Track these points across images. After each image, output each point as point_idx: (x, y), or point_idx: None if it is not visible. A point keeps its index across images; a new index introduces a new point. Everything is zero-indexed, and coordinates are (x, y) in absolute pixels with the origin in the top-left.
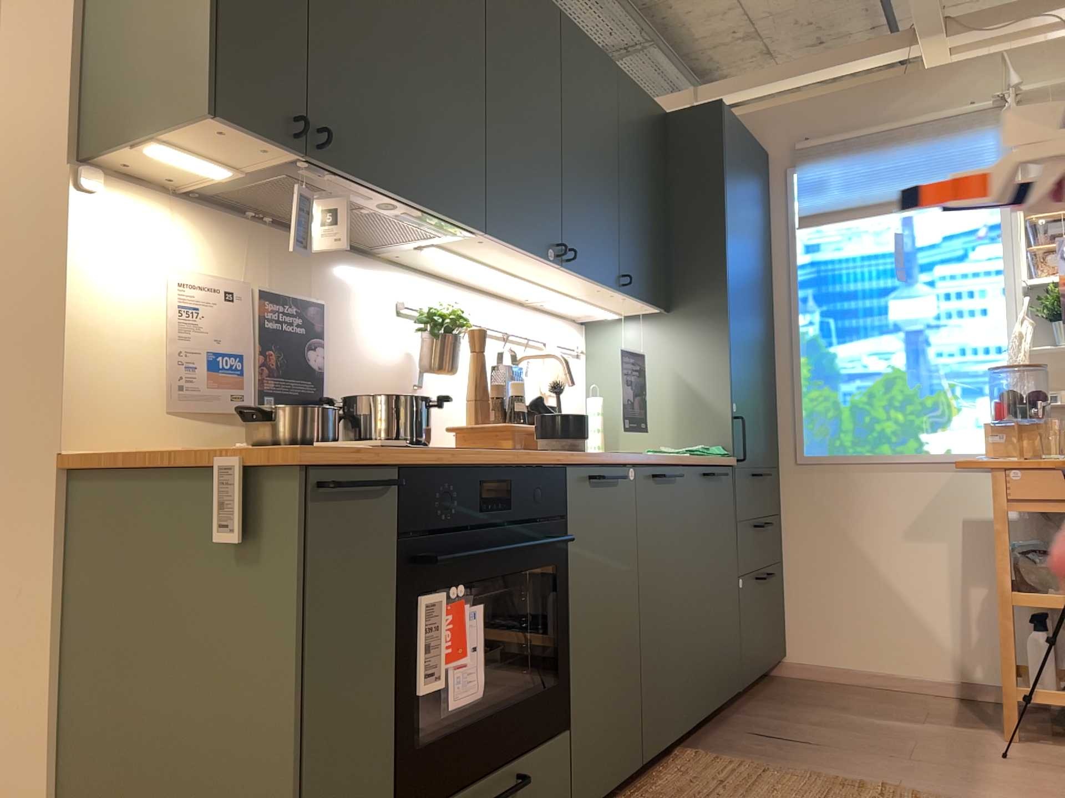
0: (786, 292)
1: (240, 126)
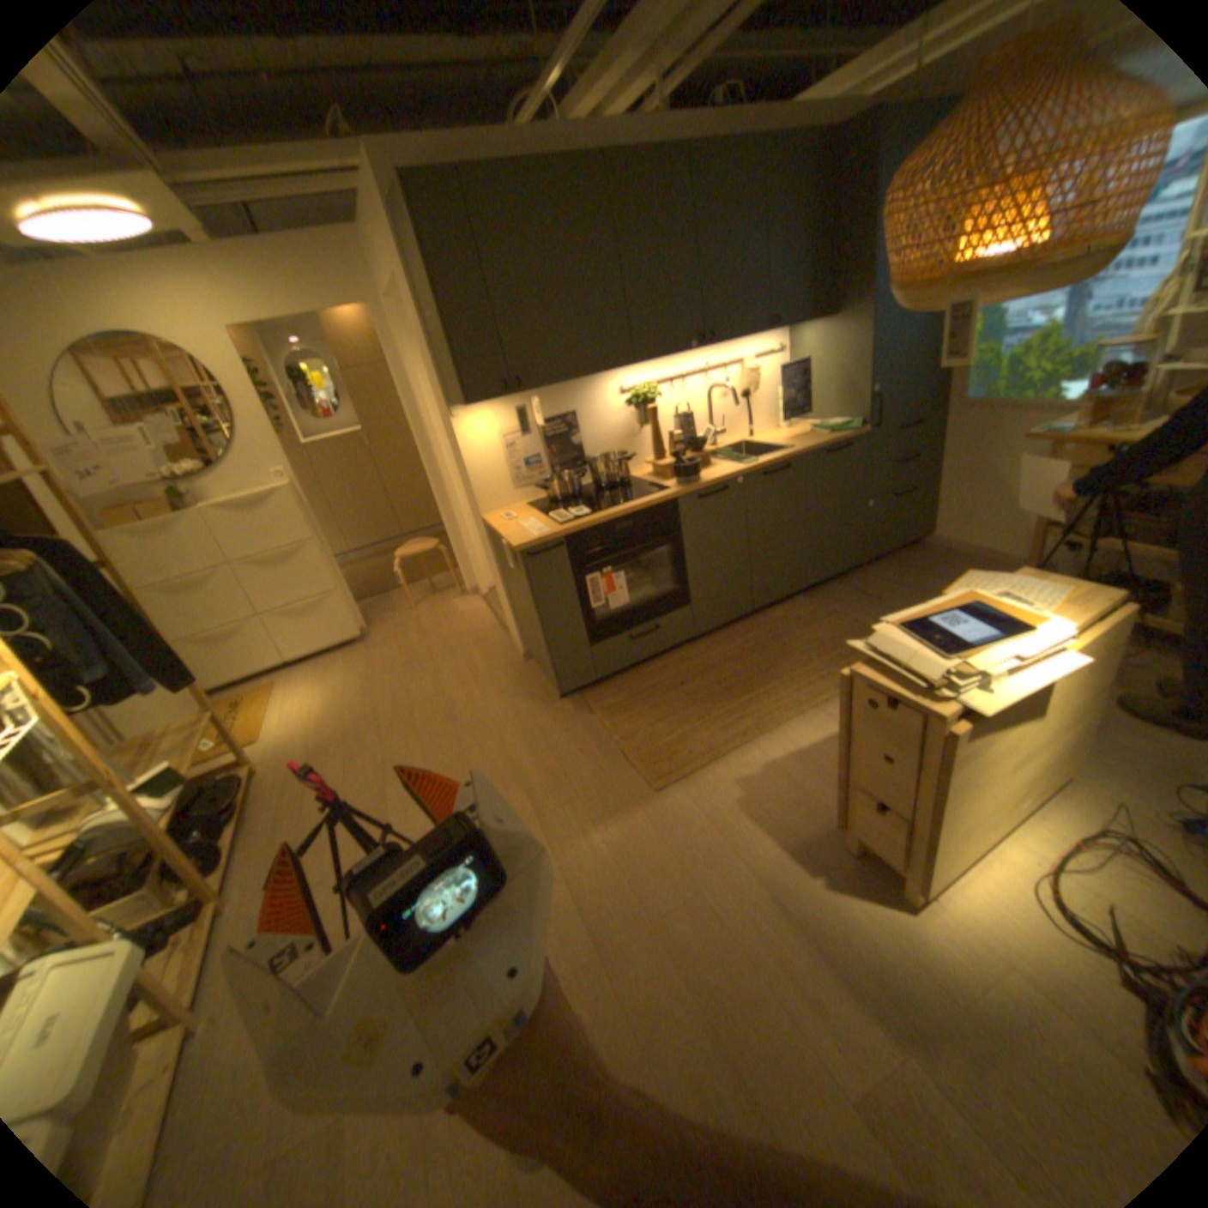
0: None
1: (478, 402)
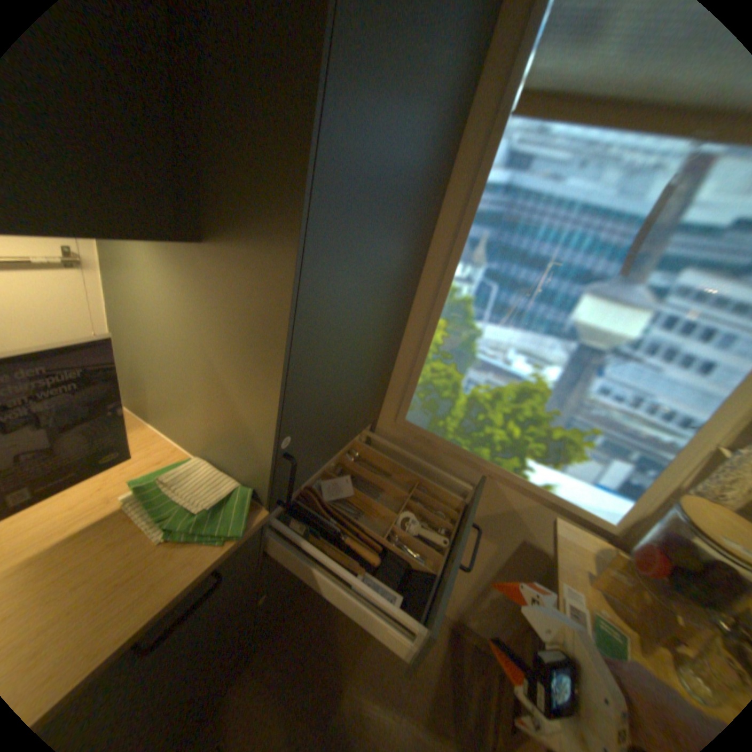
0: (457, 220)
1: None
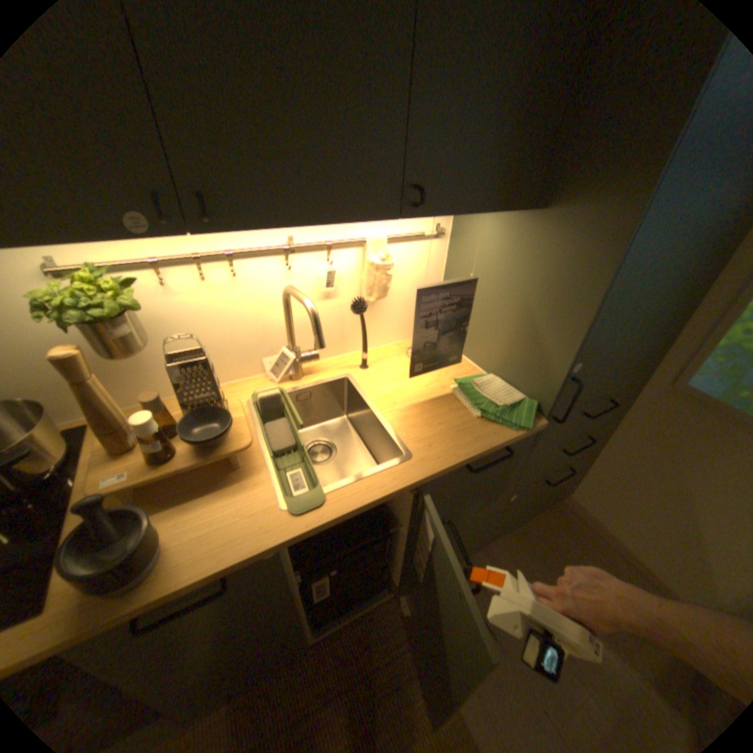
0: None
1: None
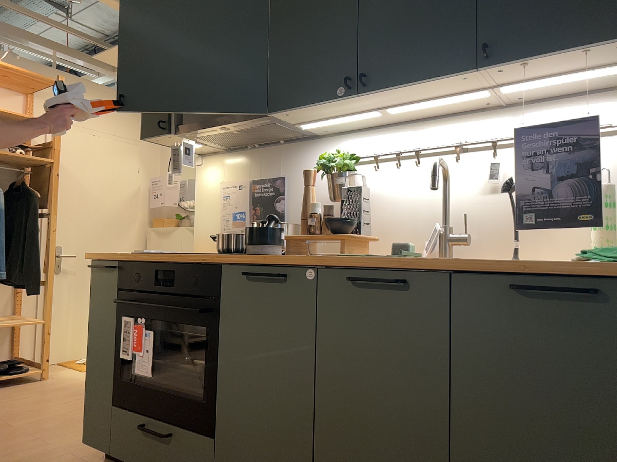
0: None
1: (151, 137)
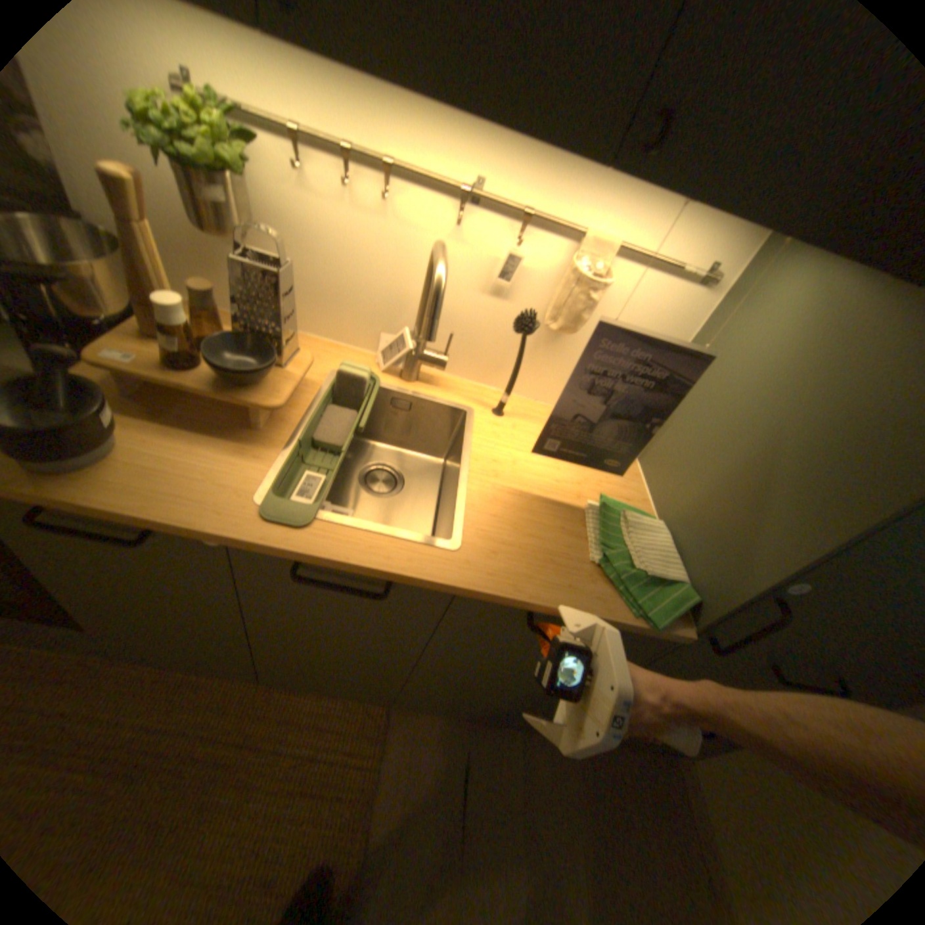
0: None
1: None
